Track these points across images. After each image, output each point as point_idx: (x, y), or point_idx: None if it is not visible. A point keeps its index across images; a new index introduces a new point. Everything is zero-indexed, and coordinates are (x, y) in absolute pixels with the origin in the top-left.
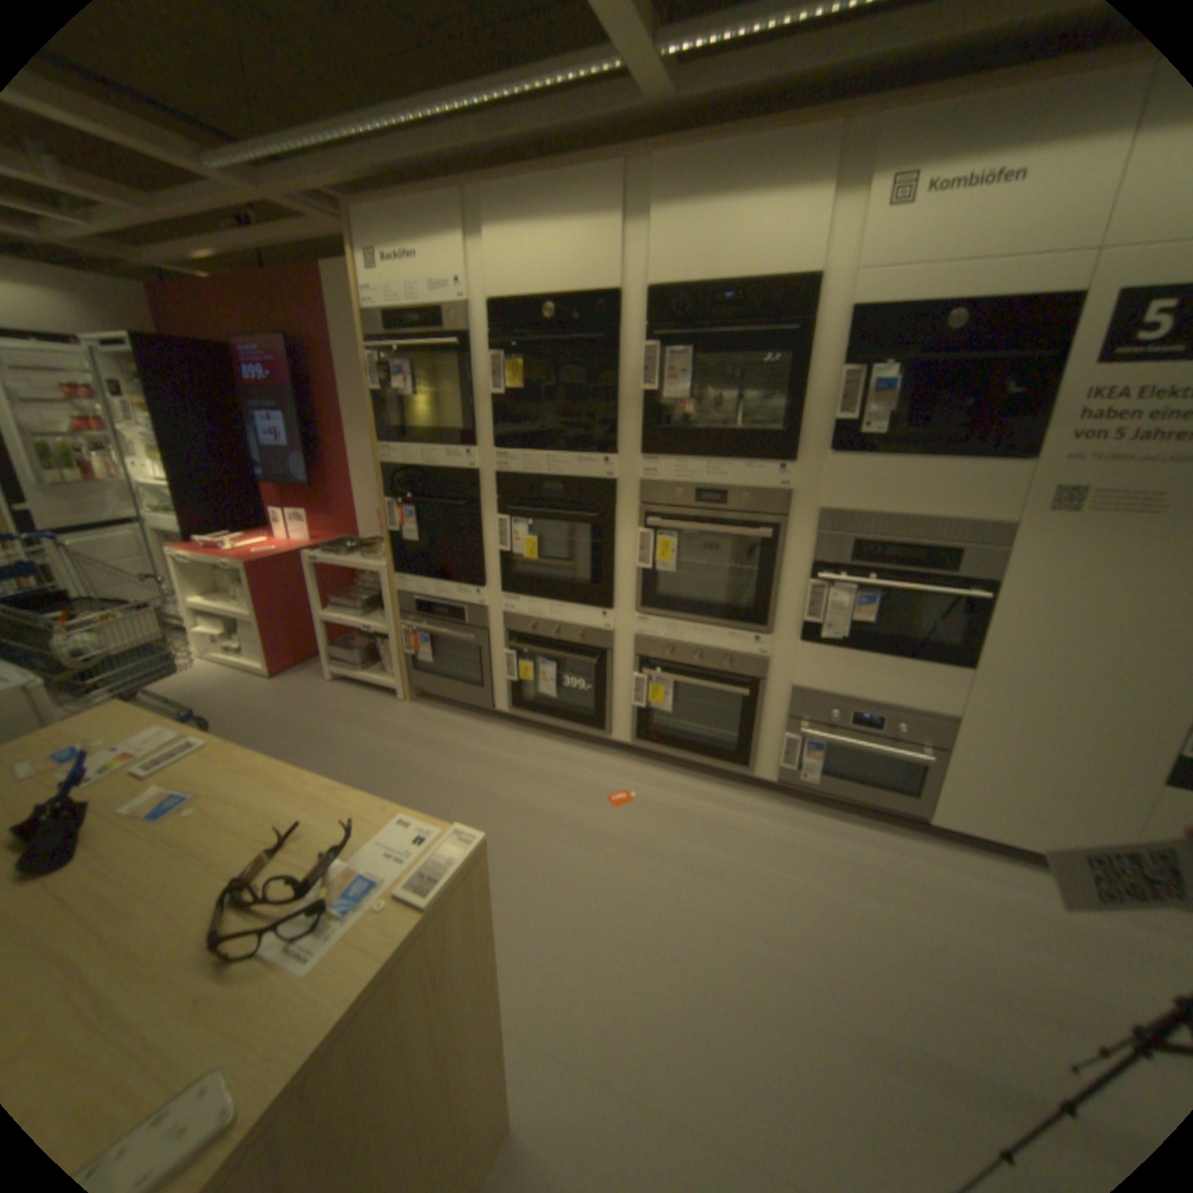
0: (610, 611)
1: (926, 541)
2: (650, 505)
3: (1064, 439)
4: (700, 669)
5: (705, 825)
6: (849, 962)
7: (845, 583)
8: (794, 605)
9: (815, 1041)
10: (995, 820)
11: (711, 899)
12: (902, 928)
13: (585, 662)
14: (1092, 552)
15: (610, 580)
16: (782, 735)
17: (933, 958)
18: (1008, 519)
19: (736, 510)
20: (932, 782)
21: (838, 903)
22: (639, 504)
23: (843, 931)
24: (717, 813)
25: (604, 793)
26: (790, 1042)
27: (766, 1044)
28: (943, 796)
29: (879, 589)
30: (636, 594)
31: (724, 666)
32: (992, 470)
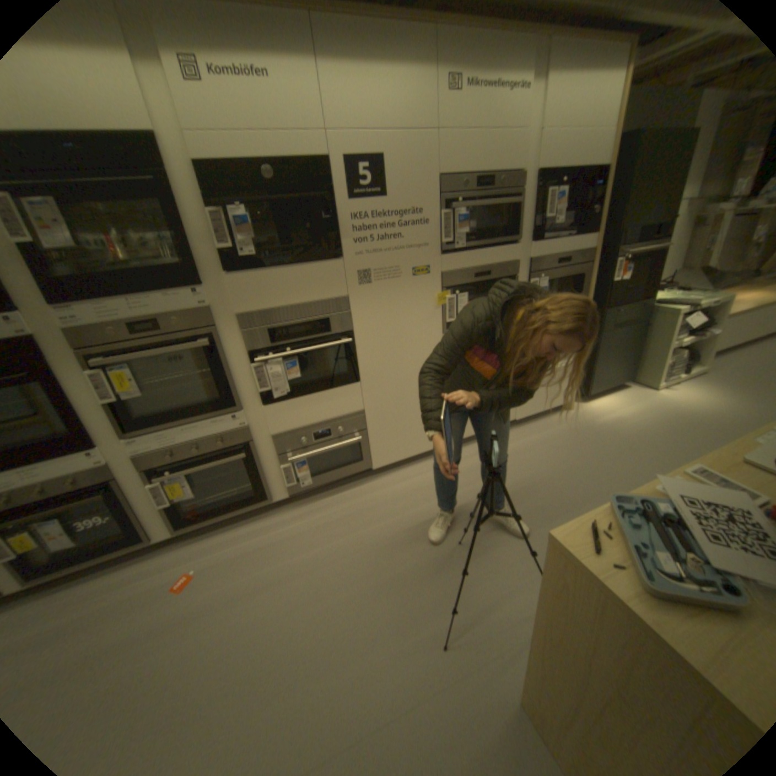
0: (91, 450)
1: (307, 319)
2: (84, 347)
3: (349, 245)
4: (200, 456)
5: (253, 556)
6: (362, 573)
7: (273, 359)
8: (247, 385)
9: (363, 633)
10: (394, 451)
11: (275, 602)
12: (378, 533)
13: (88, 503)
14: (382, 304)
15: (76, 424)
16: (277, 468)
17: (395, 538)
18: (341, 295)
19: (170, 332)
20: (363, 449)
21: (345, 544)
22: (72, 350)
23: (353, 558)
24: (257, 541)
25: (163, 589)
26: (352, 647)
27: (340, 661)
28: (370, 453)
29: (293, 356)
30: (112, 425)
31: (217, 446)
32: (324, 269)
